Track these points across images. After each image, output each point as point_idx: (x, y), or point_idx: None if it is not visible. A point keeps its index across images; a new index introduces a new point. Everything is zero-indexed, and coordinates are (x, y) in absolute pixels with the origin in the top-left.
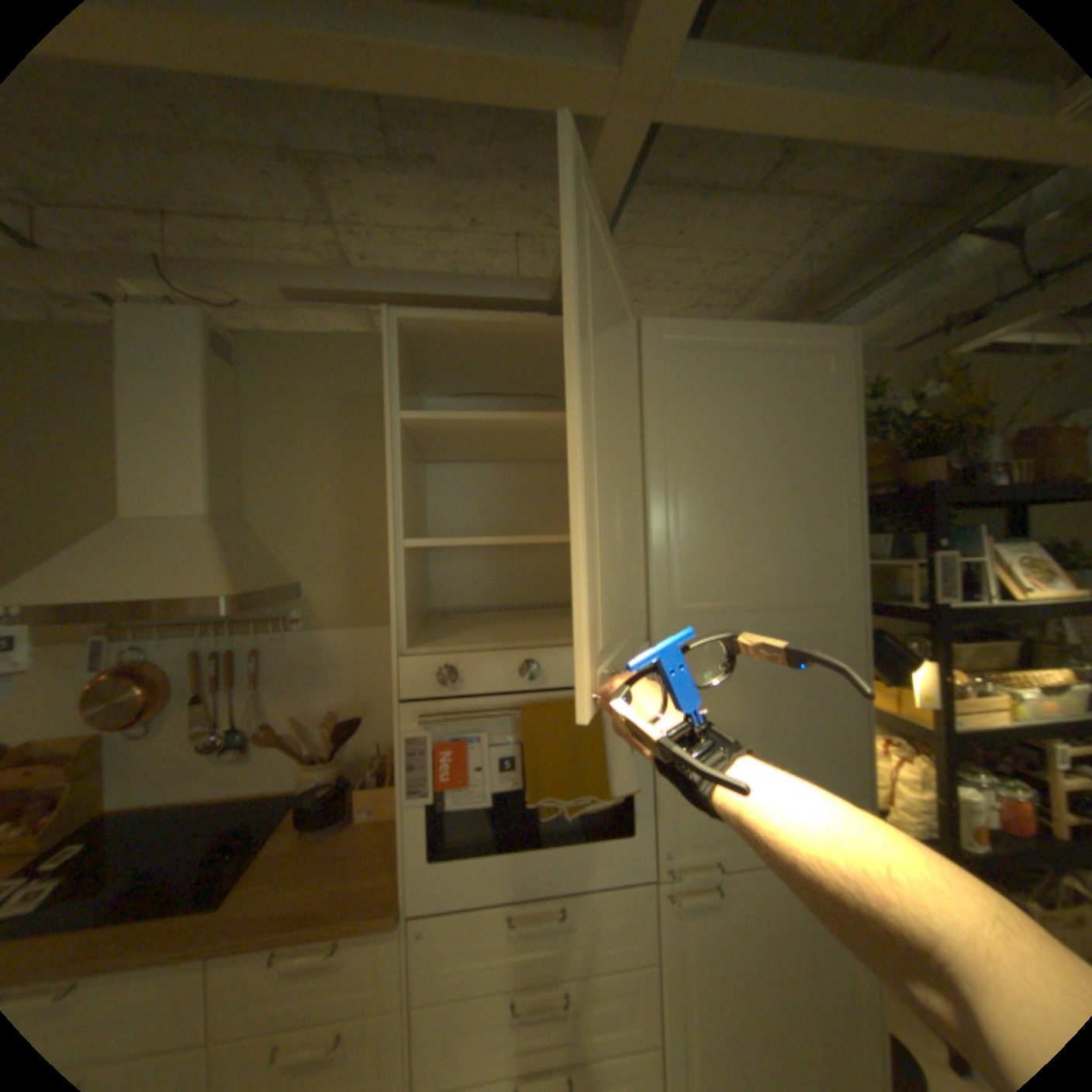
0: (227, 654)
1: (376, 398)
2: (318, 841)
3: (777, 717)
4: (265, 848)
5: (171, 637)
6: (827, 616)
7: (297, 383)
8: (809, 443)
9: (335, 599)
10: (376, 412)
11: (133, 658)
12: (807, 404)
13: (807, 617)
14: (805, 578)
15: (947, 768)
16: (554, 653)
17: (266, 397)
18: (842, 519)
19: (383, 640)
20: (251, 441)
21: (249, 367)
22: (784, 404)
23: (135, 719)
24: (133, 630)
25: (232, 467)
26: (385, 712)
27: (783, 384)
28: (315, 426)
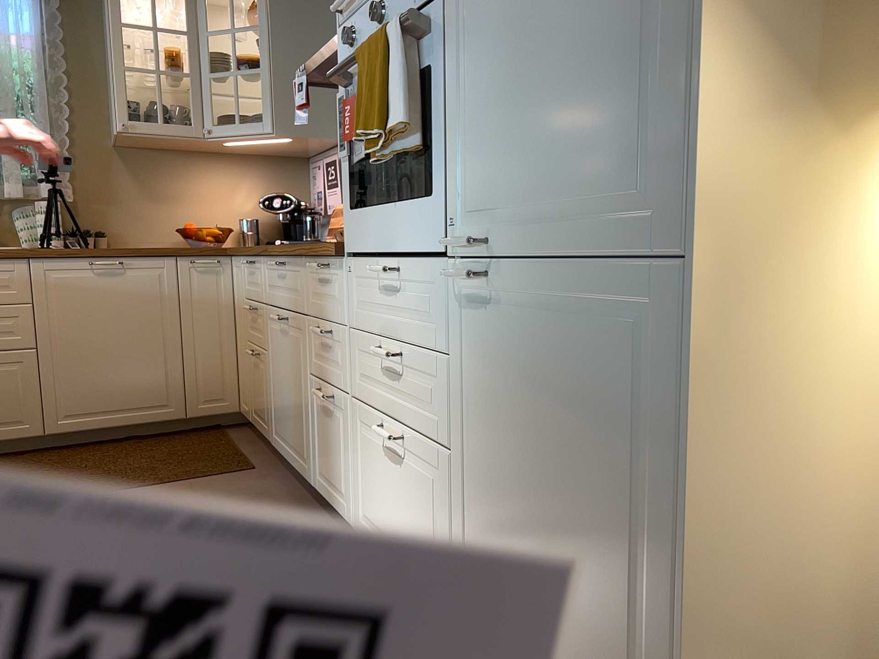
0: None
1: None
2: None
3: None
4: None
5: None
6: None
7: None
8: None
9: None
10: None
11: None
12: None
13: None
14: None
15: None
16: None
17: None
18: None
19: None
20: None
21: None
22: None
23: None
24: None
25: None
26: None
27: None
28: None
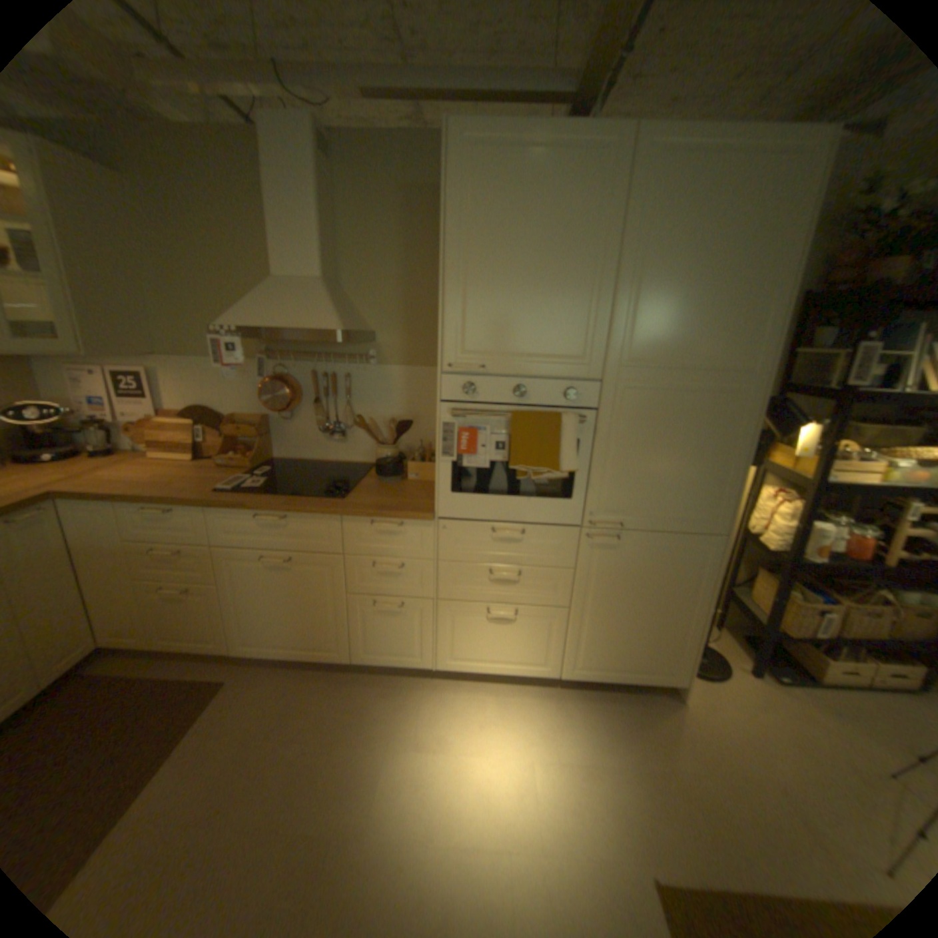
0: (333, 375)
1: (427, 189)
2: (389, 483)
3: (680, 443)
4: (361, 482)
5: (300, 361)
6: (737, 378)
7: (372, 175)
8: (759, 238)
9: (397, 345)
10: (427, 202)
11: (280, 372)
12: (767, 203)
13: (721, 377)
14: (727, 349)
15: (817, 509)
16: (536, 383)
17: (351, 187)
18: (770, 305)
19: (426, 377)
20: (342, 223)
21: (339, 161)
22: (746, 203)
23: (286, 407)
24: (279, 354)
25: (332, 243)
26: (426, 424)
27: (750, 185)
28: (384, 212)
